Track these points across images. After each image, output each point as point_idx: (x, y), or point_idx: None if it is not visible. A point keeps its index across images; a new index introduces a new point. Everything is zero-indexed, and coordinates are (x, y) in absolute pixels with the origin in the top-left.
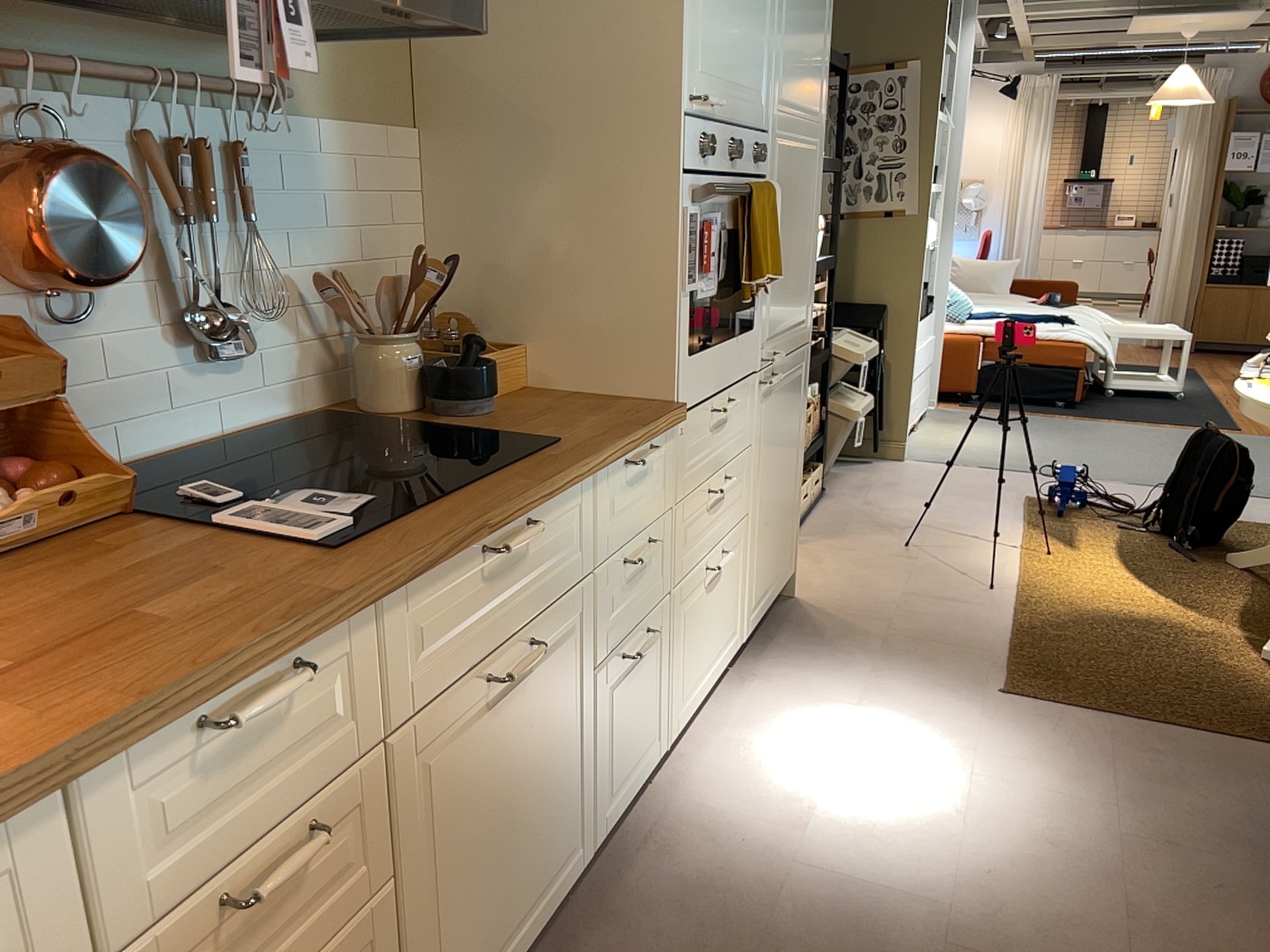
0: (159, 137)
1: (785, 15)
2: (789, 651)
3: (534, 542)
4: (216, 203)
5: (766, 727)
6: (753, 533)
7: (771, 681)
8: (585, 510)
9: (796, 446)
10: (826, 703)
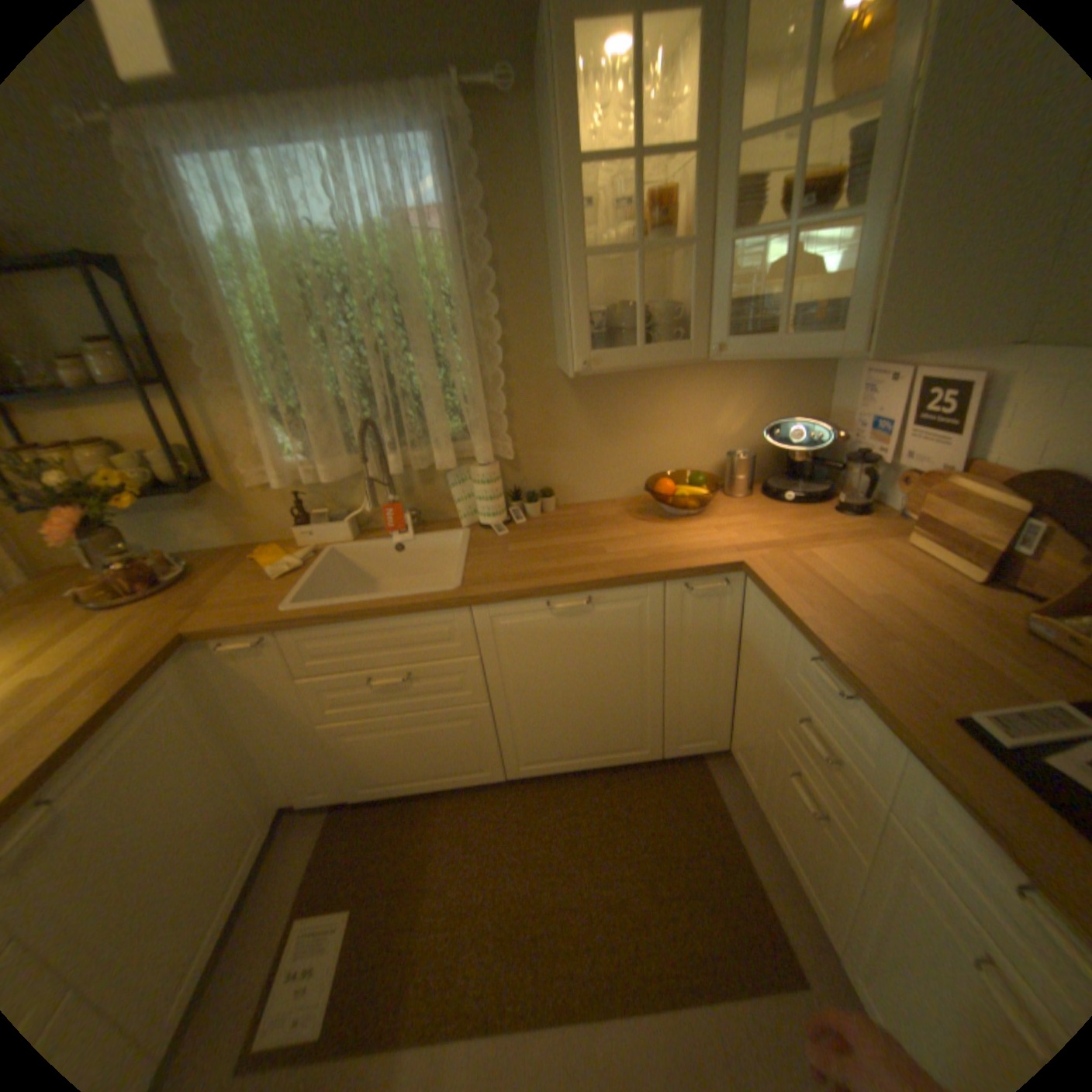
0: None
1: None
2: None
3: None
4: None
5: None
6: None
7: None
8: None
9: None
10: None
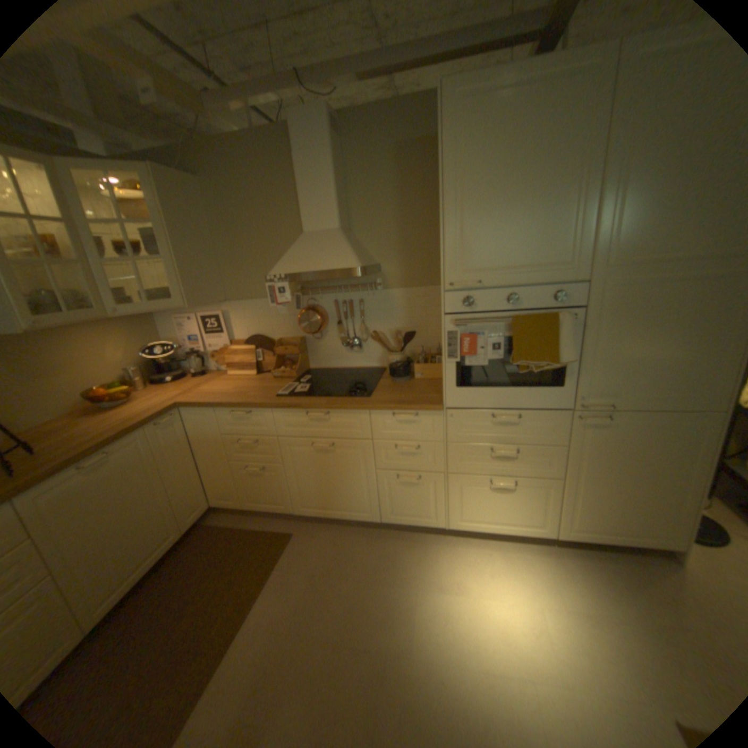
0: (340, 300)
1: (620, 203)
2: (602, 572)
3: (335, 419)
4: (355, 314)
5: (513, 570)
6: (571, 492)
7: (559, 567)
8: (364, 419)
9: (680, 473)
10: (556, 595)
